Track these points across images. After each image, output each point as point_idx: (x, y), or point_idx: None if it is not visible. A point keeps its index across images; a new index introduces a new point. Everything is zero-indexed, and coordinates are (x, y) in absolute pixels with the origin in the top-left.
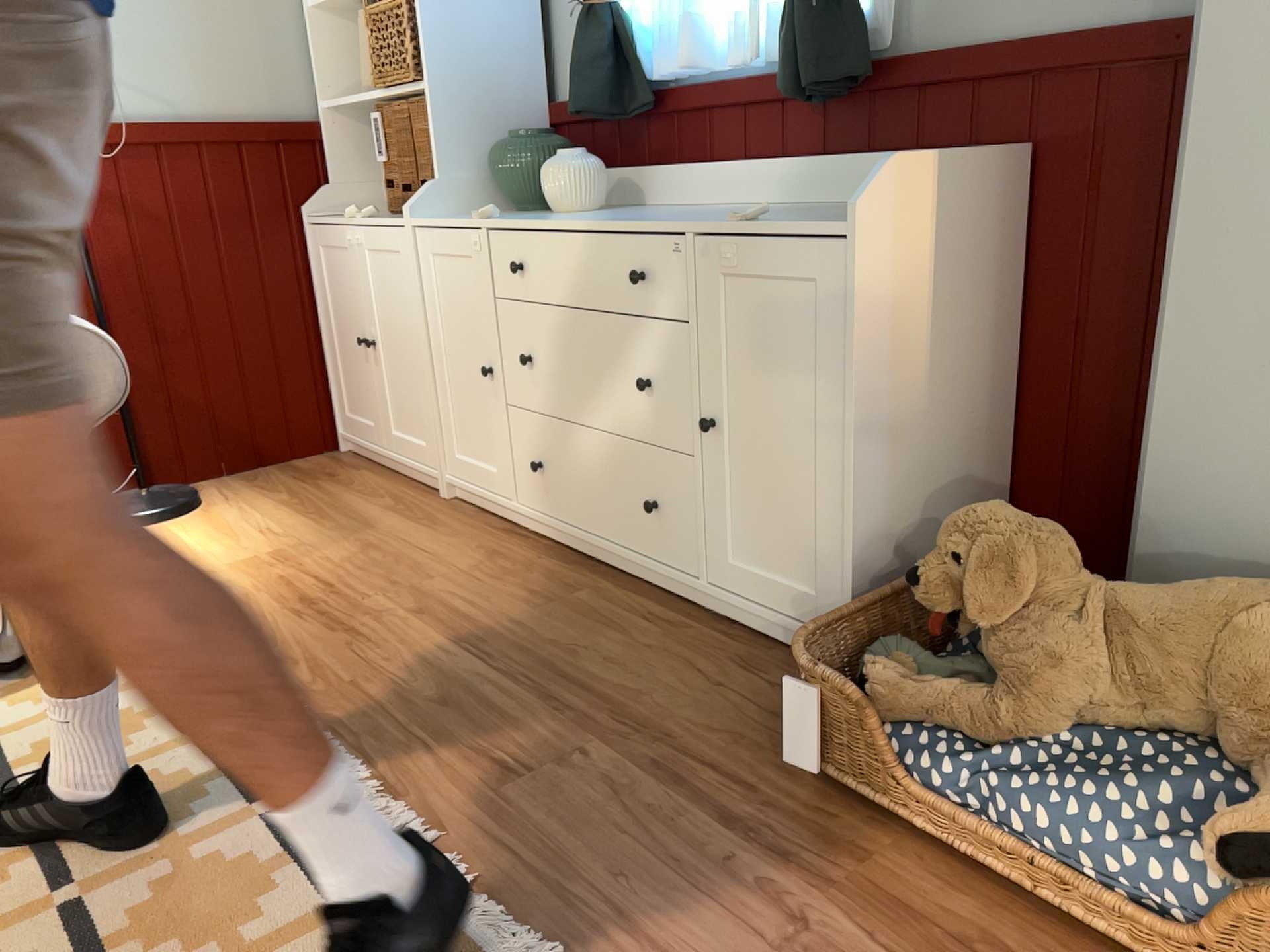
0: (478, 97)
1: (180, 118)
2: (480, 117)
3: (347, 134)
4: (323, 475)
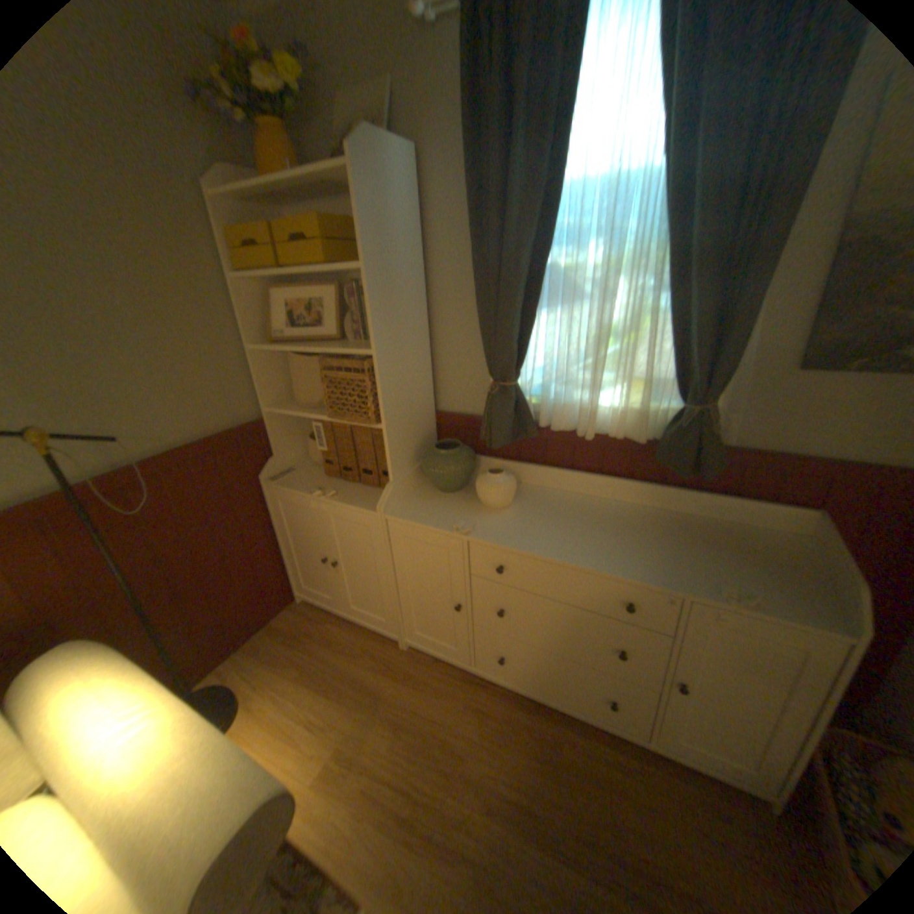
0: (409, 422)
1: (168, 444)
2: (410, 434)
3: (282, 420)
4: (303, 635)
